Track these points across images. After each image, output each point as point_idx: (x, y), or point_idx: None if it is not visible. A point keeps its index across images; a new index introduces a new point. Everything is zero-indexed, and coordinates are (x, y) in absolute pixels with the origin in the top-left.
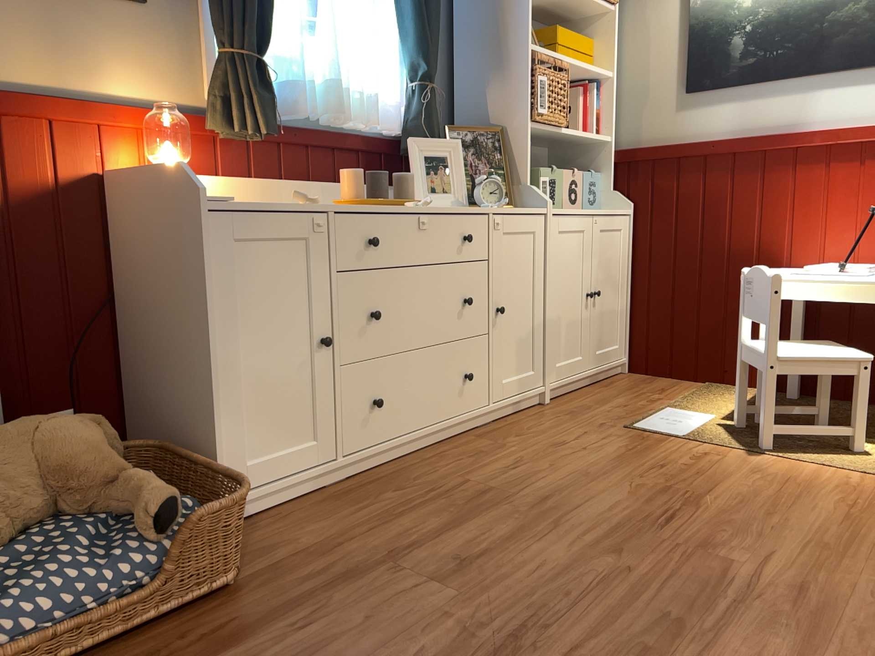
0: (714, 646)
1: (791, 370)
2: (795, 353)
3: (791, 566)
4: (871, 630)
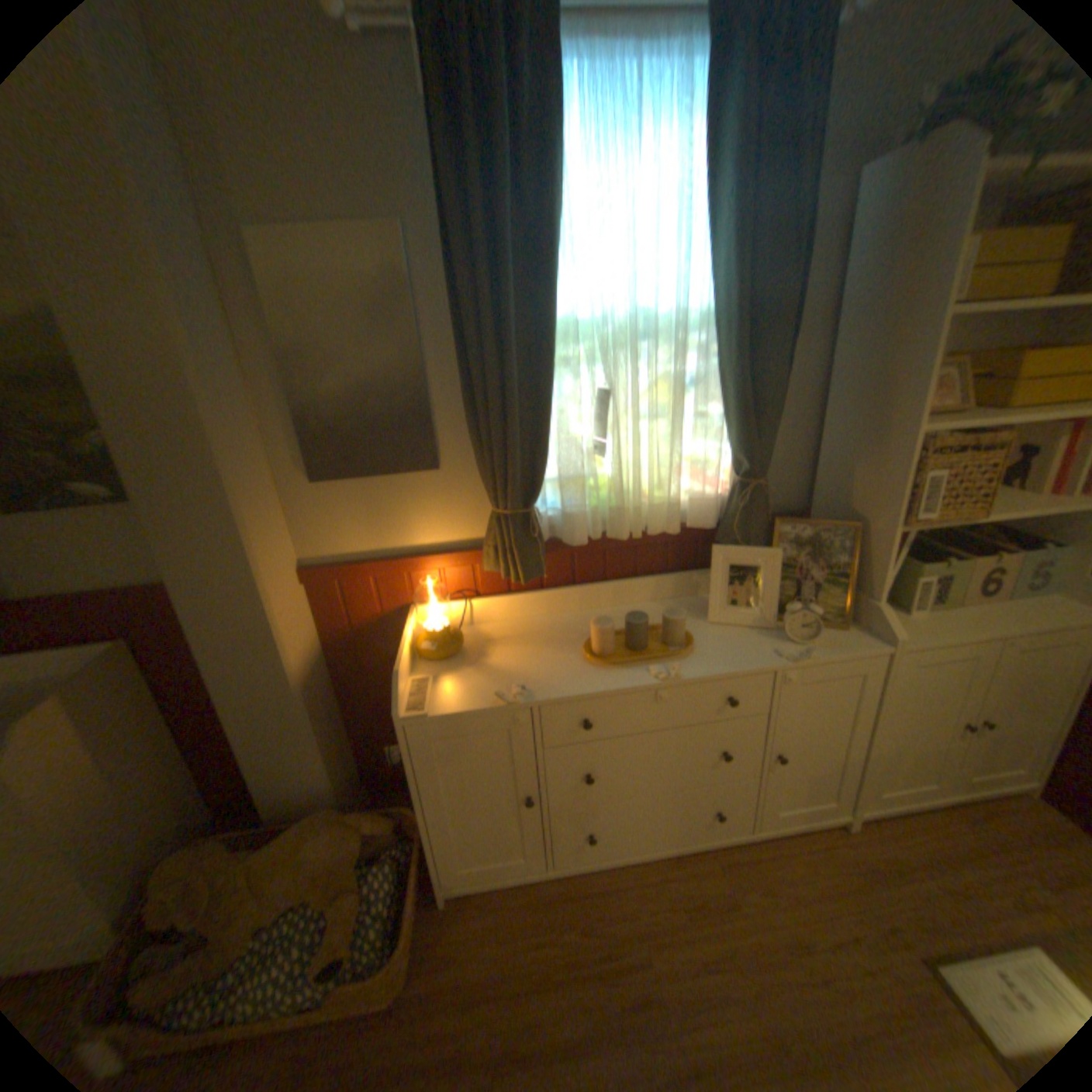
0: None
1: None
2: None
3: None
4: None
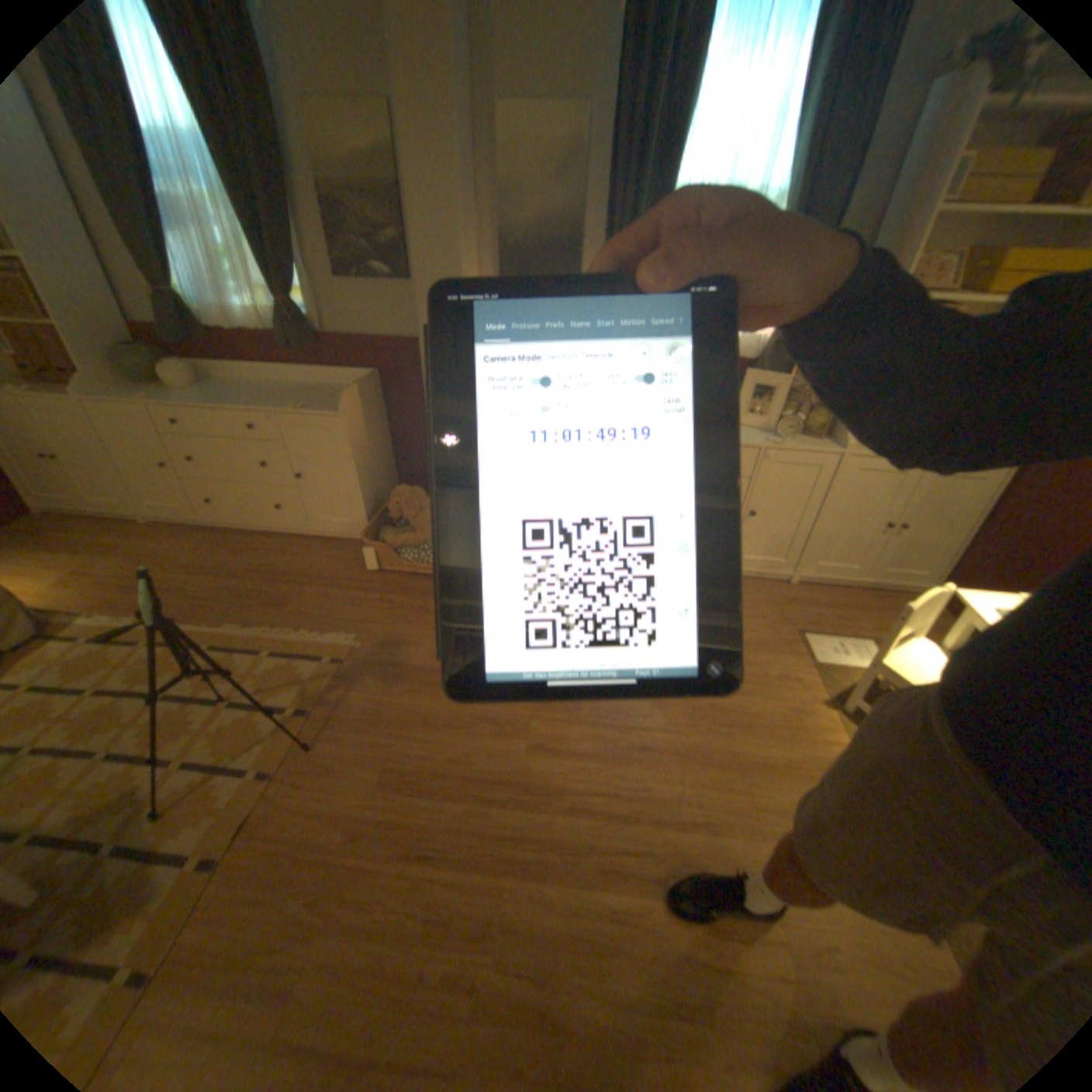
0: (571, 723)
1: (889, 678)
2: (912, 670)
3: (669, 743)
4: (630, 780)
